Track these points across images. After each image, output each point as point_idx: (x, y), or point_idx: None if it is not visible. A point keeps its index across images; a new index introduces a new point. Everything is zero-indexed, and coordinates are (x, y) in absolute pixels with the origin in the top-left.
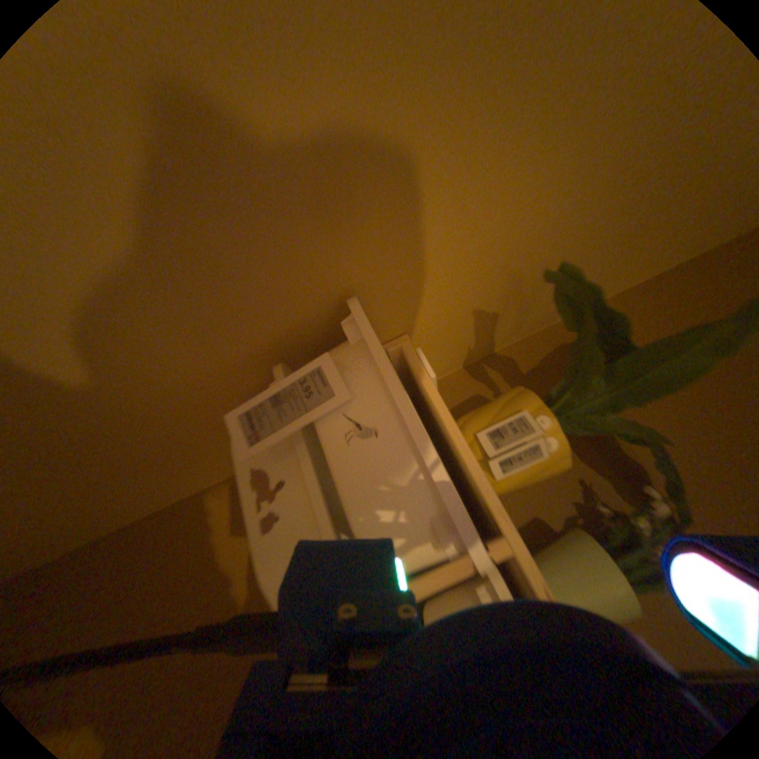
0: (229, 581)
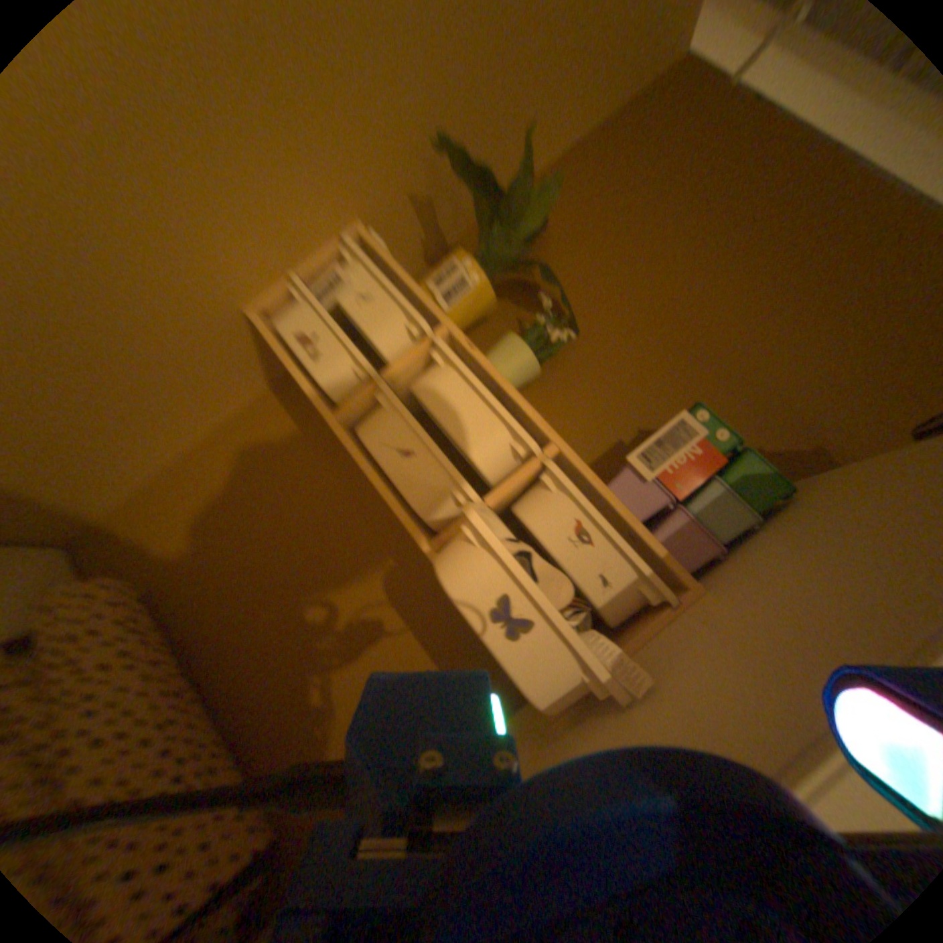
0: (283, 463)
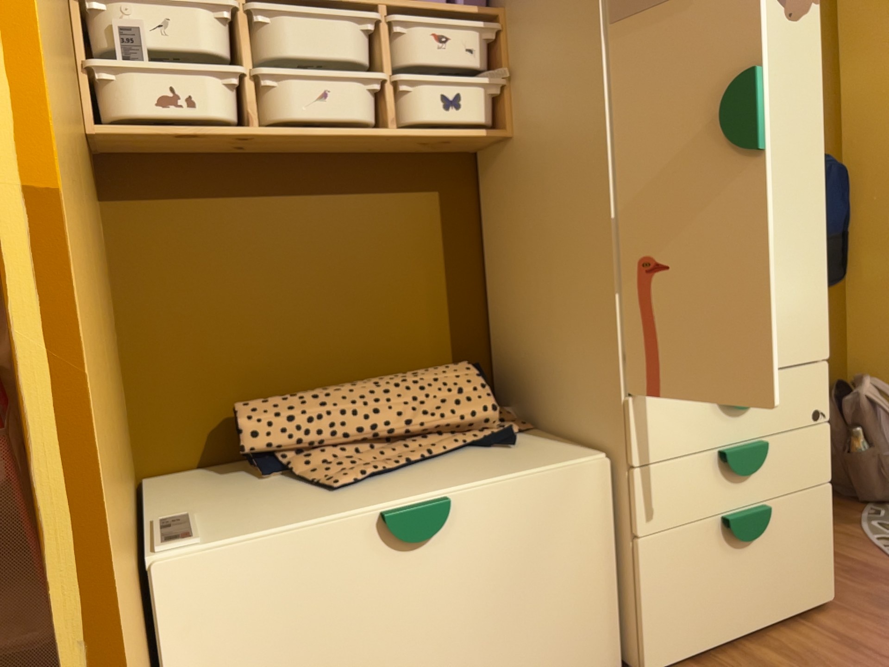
0: (192, 232)
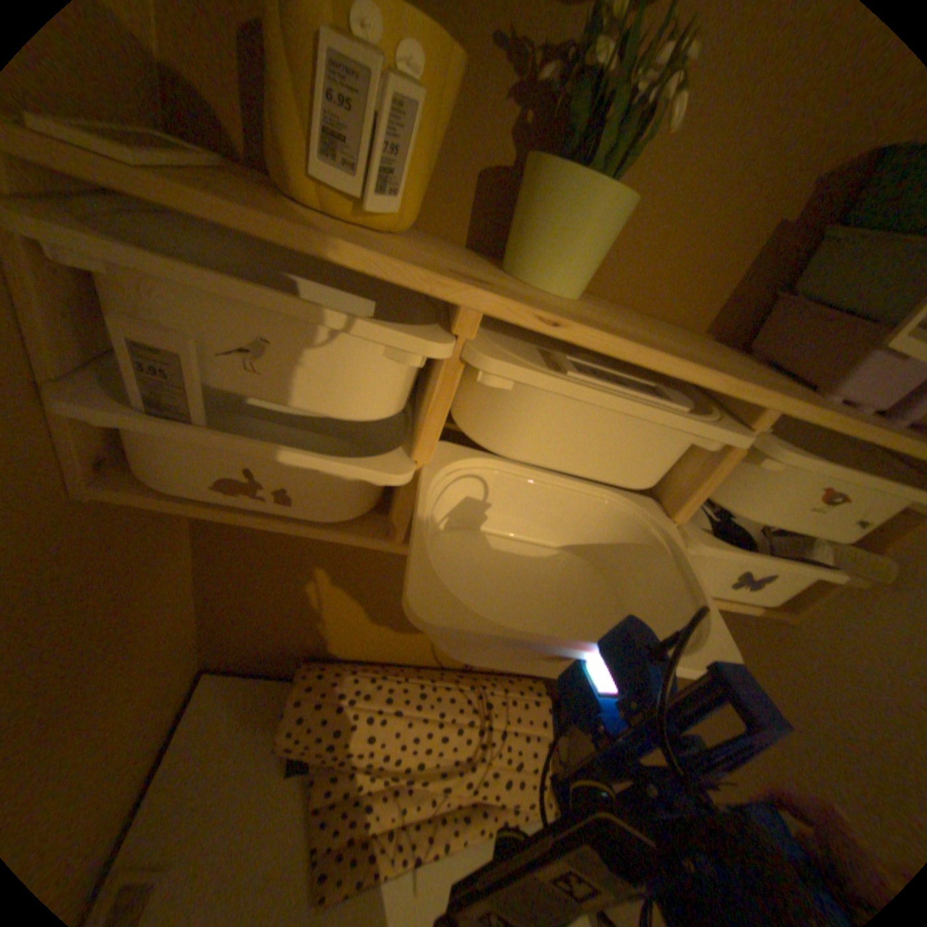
0: None
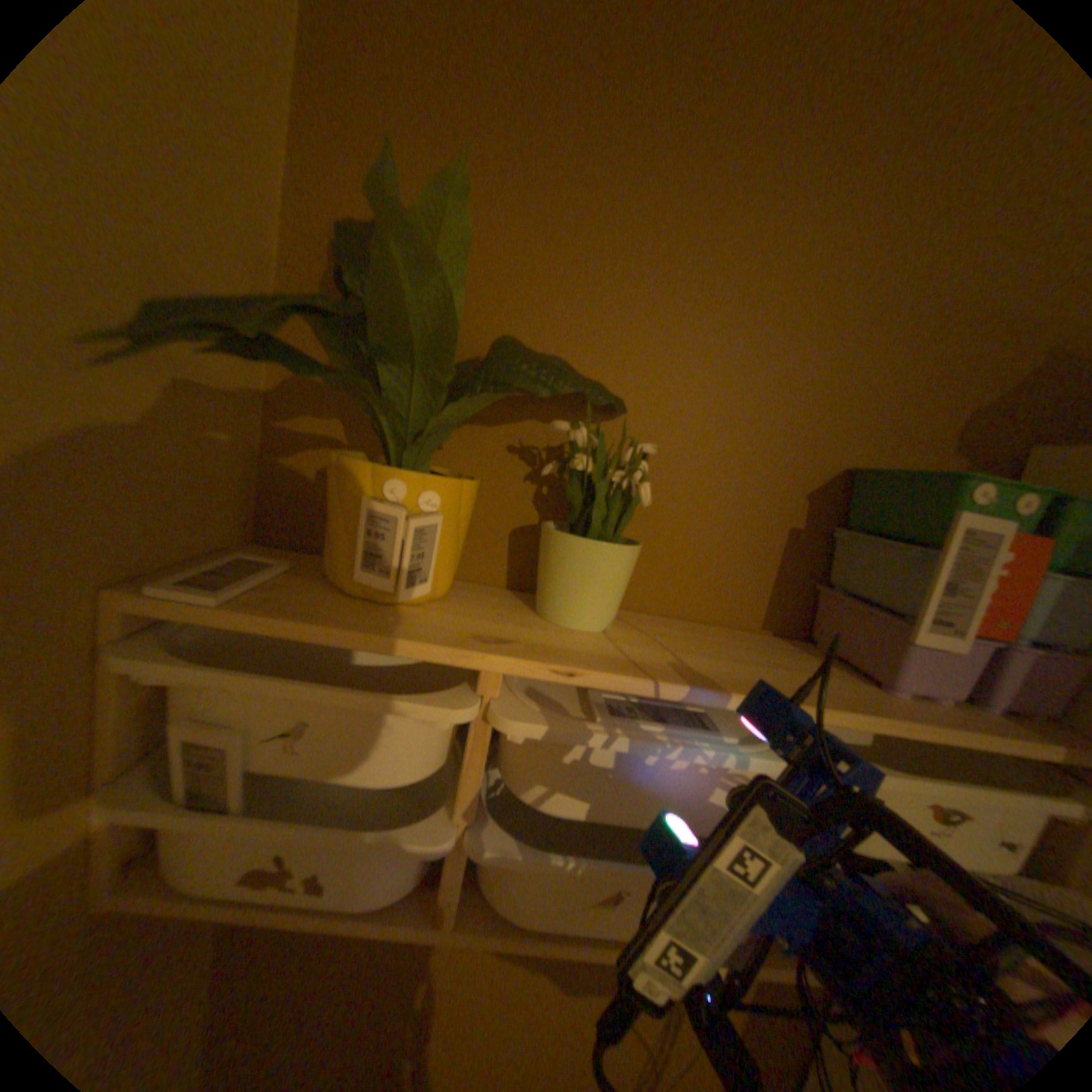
0: None
